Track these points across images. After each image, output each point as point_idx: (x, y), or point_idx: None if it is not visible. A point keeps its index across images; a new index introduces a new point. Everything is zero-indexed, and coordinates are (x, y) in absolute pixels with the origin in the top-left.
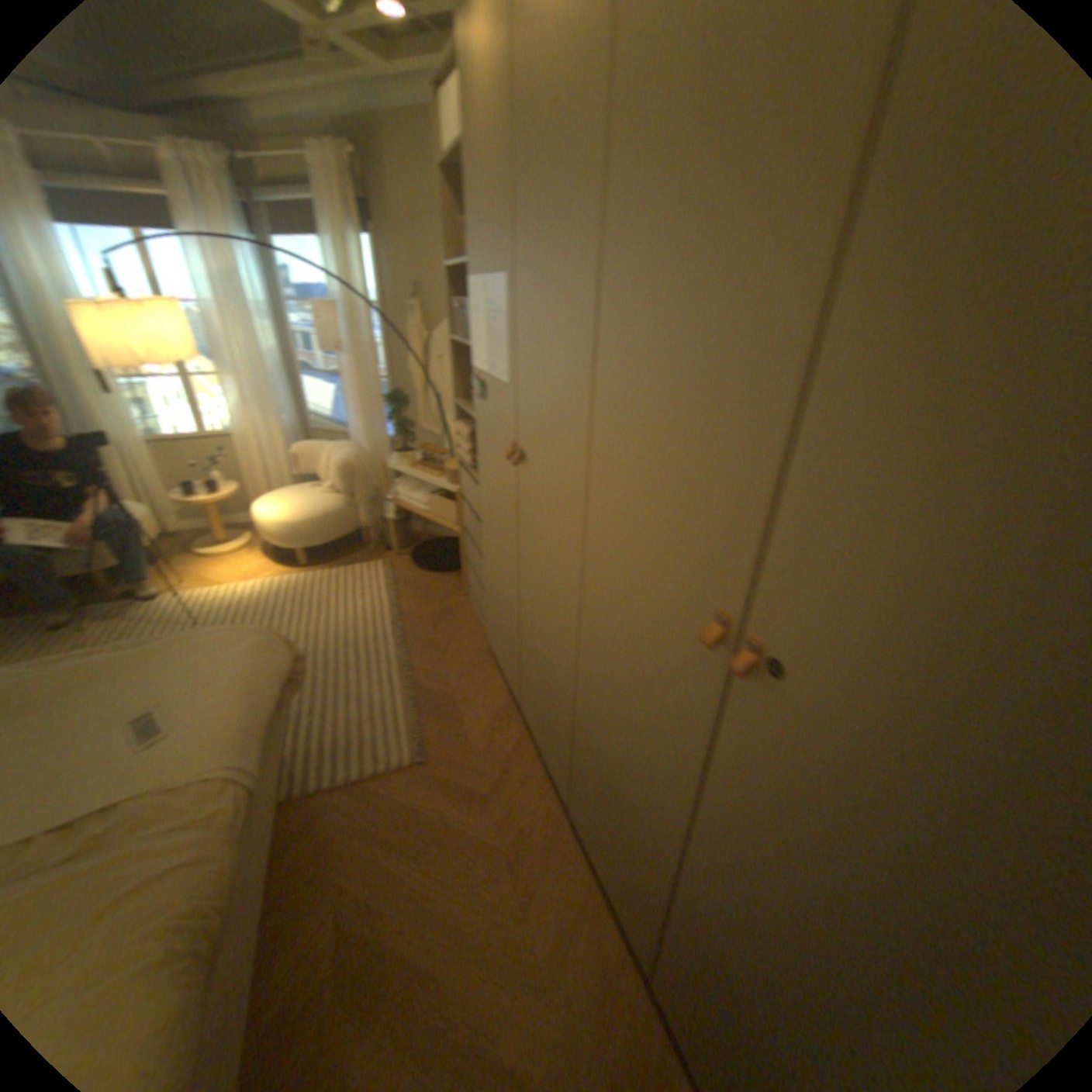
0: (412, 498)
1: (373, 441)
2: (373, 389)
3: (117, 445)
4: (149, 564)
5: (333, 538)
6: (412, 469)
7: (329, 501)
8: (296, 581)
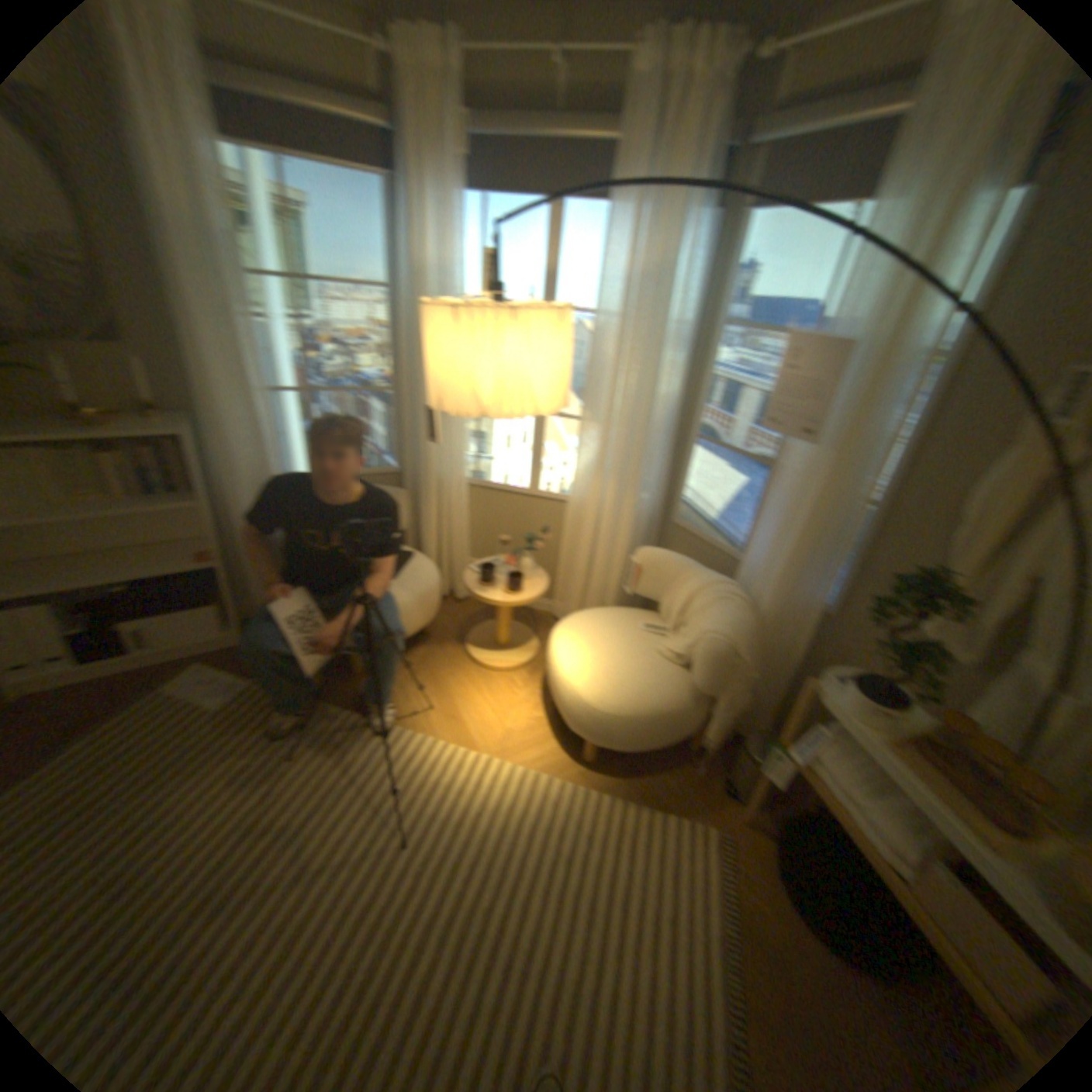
0: (872, 817)
1: (790, 602)
2: (842, 518)
3: (441, 486)
4: (419, 643)
5: (653, 749)
6: (907, 763)
7: (672, 684)
8: (572, 808)
